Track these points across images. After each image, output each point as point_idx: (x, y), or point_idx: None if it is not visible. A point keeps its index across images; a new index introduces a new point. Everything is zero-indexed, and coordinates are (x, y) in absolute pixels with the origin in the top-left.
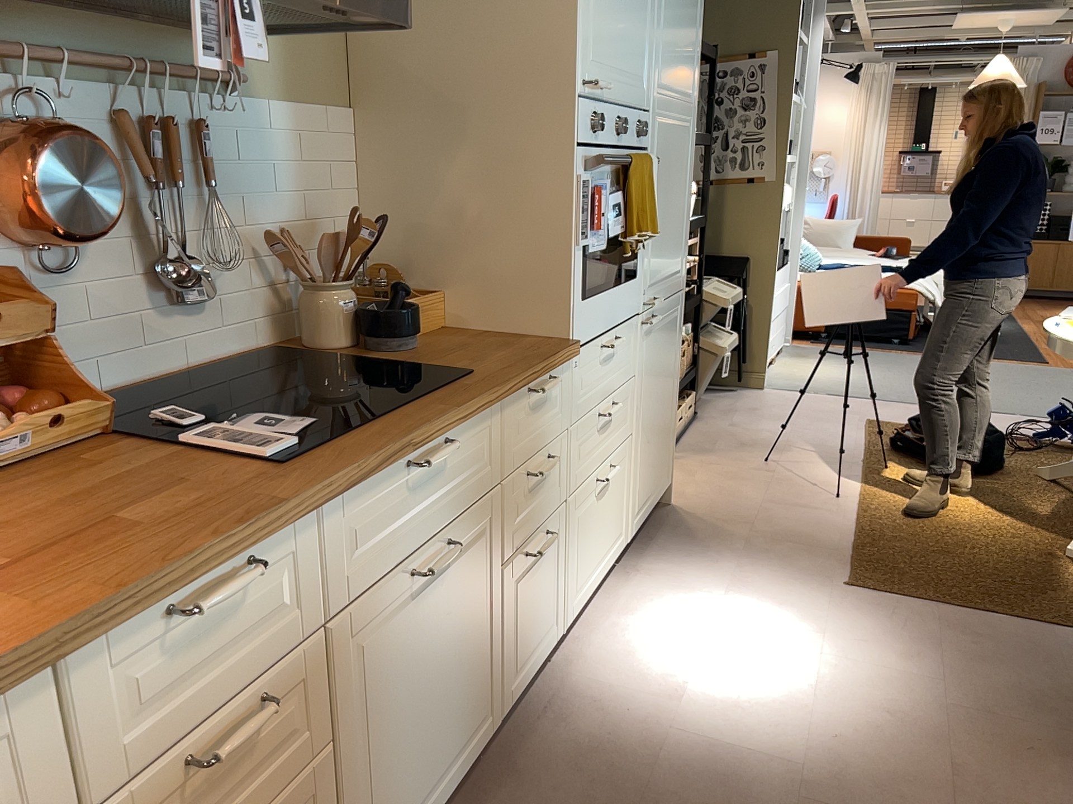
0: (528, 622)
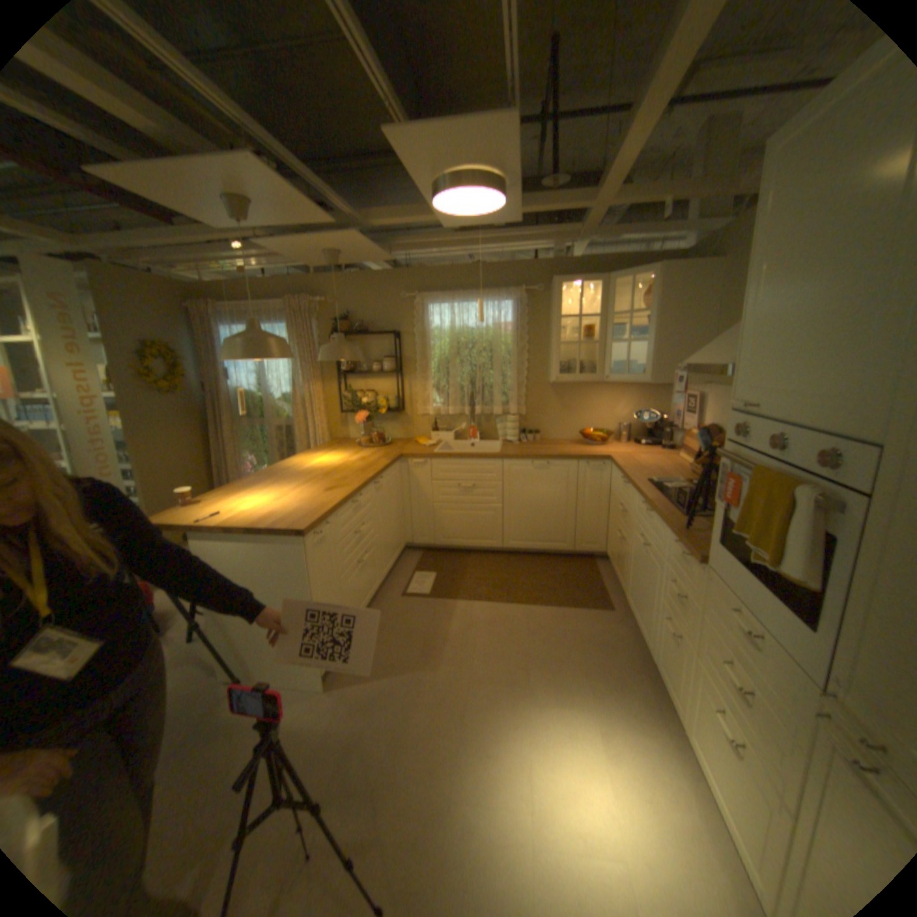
0: (668, 657)
